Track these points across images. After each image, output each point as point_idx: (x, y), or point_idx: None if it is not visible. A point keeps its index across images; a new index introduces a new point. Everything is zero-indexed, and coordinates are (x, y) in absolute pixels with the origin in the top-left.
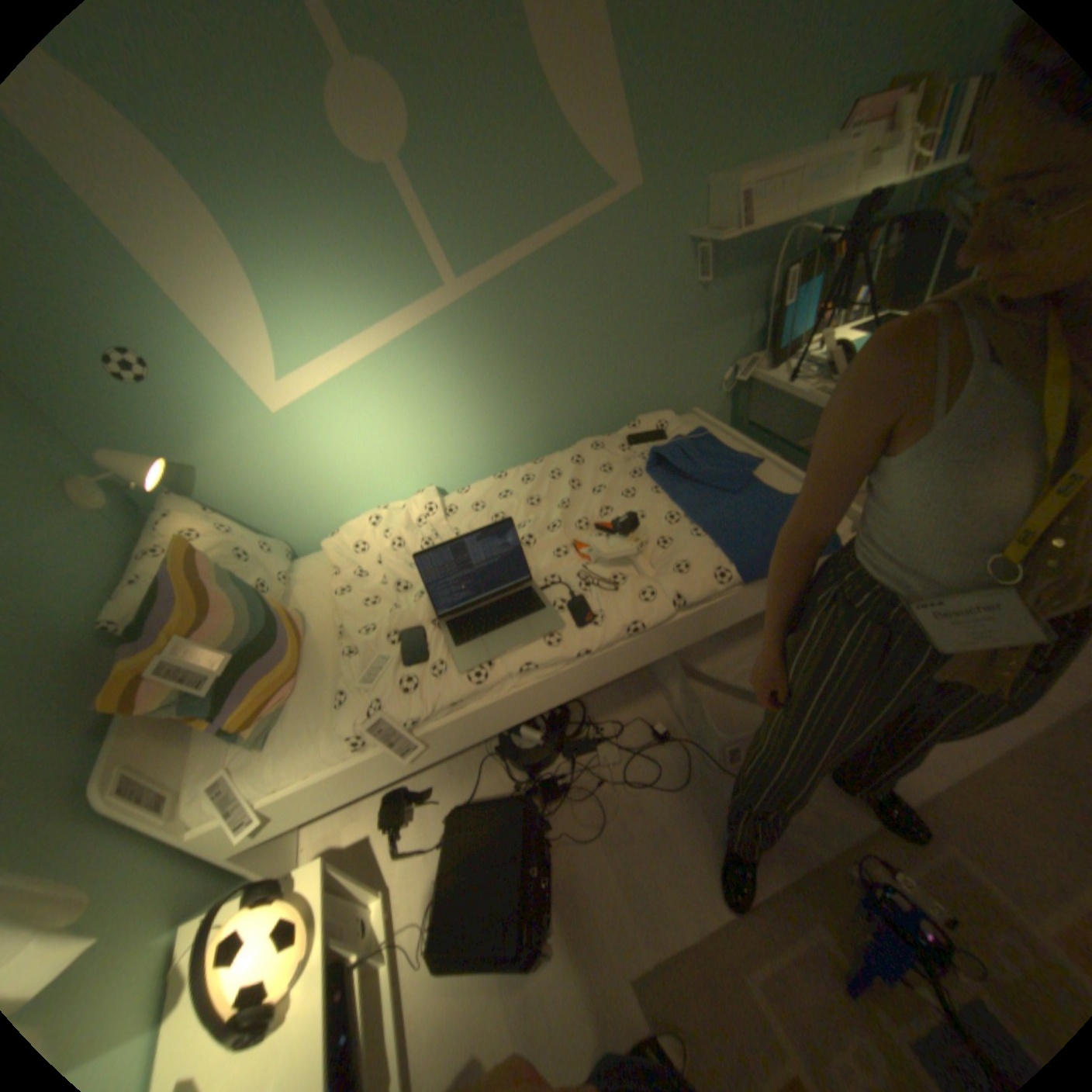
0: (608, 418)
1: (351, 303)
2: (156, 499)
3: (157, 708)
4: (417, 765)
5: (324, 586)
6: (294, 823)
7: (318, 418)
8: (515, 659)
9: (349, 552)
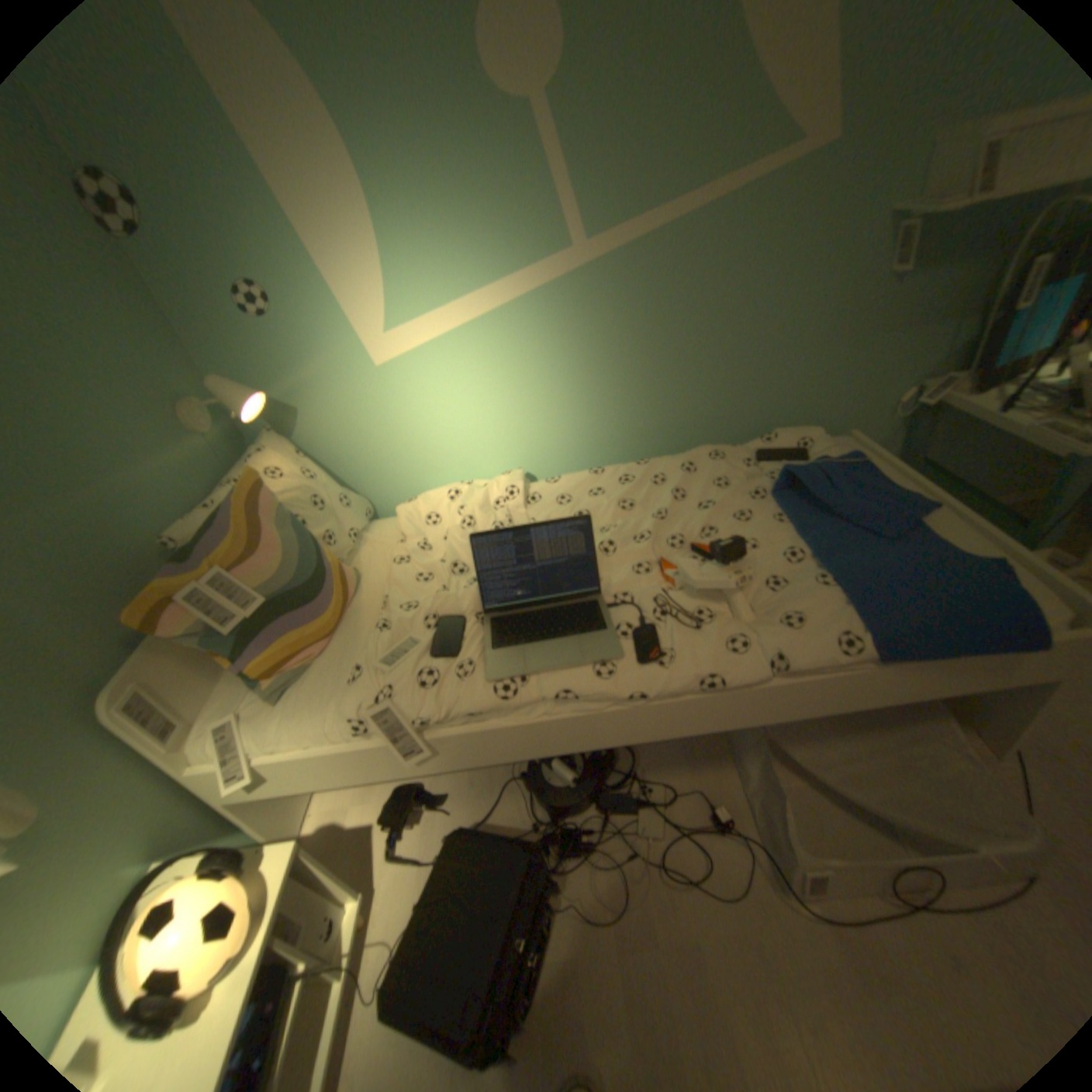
0: (737, 427)
1: (469, 258)
2: (261, 437)
3: (182, 634)
4: (425, 769)
5: (389, 552)
6: (291, 790)
7: (418, 379)
8: (553, 680)
9: (420, 522)
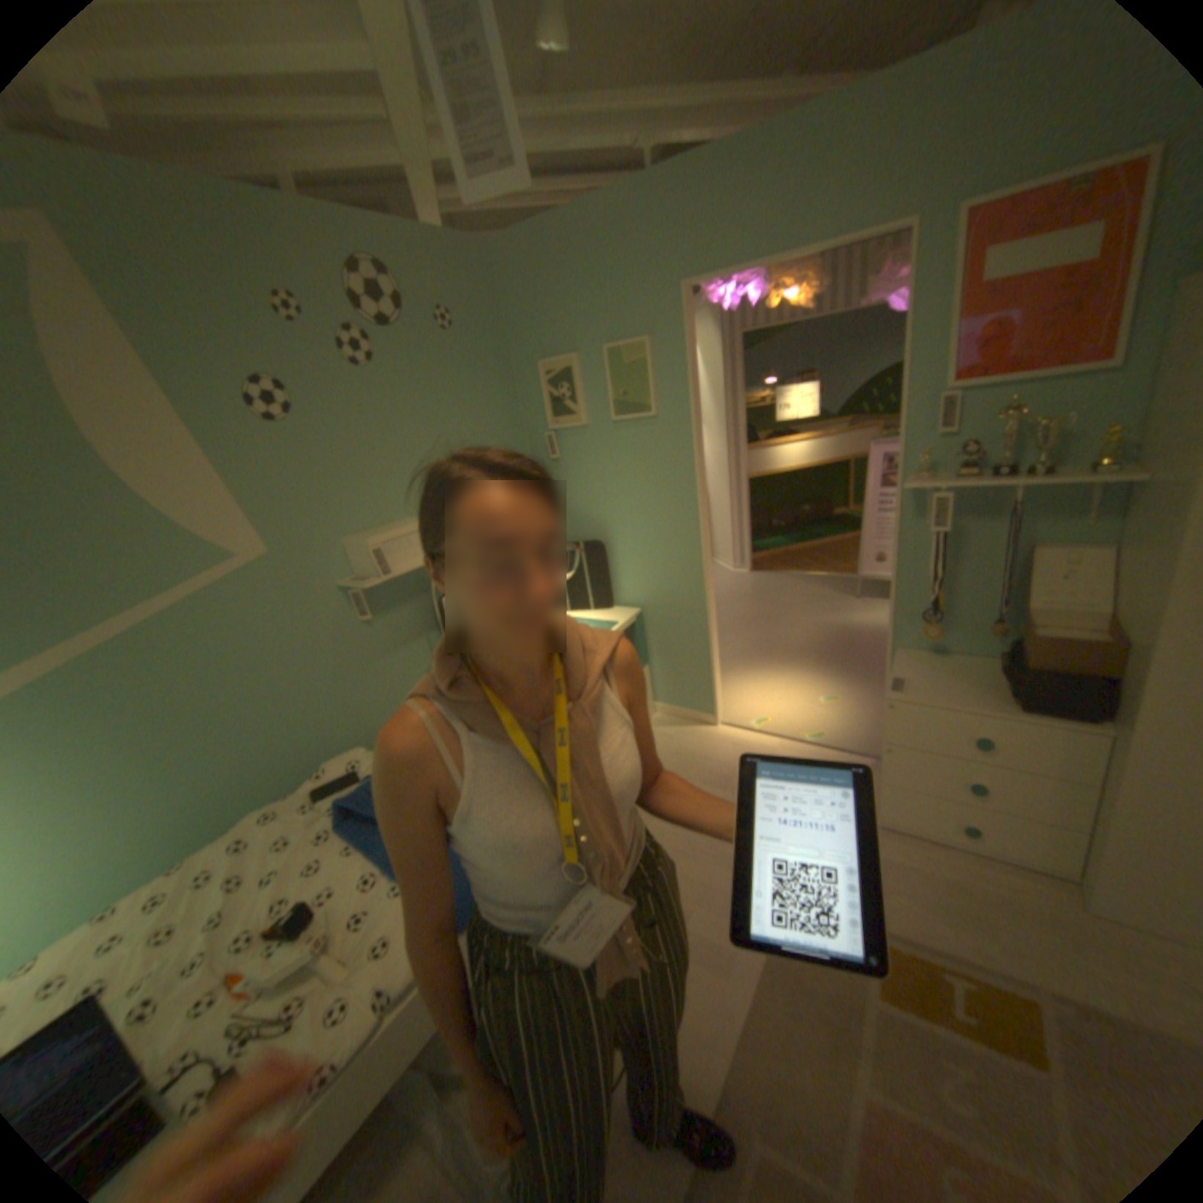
0: (287, 776)
1: None
2: None
3: None
4: None
5: None
6: None
7: None
8: None
9: None
